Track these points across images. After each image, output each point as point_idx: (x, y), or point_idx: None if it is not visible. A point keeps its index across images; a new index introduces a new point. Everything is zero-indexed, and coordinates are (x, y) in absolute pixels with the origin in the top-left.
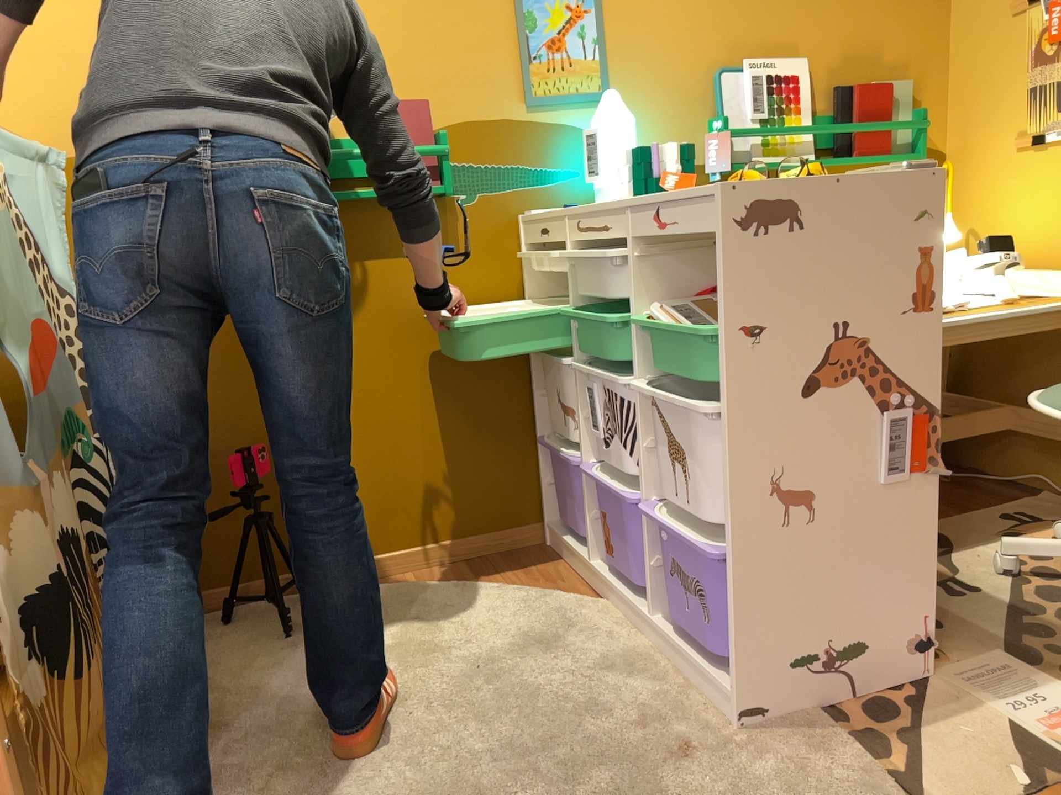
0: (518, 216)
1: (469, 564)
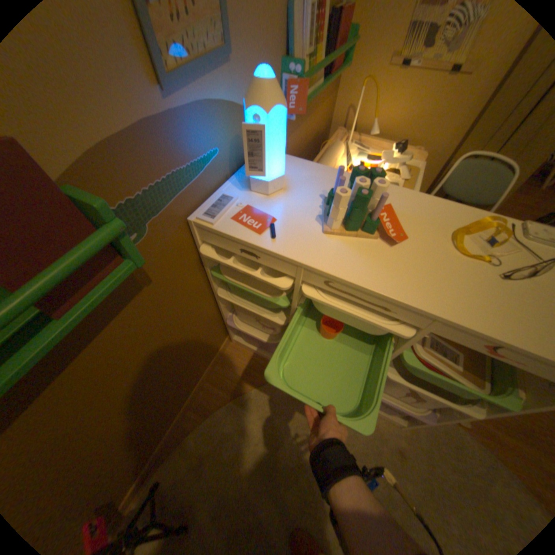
0: (189, 220)
1: (213, 383)
